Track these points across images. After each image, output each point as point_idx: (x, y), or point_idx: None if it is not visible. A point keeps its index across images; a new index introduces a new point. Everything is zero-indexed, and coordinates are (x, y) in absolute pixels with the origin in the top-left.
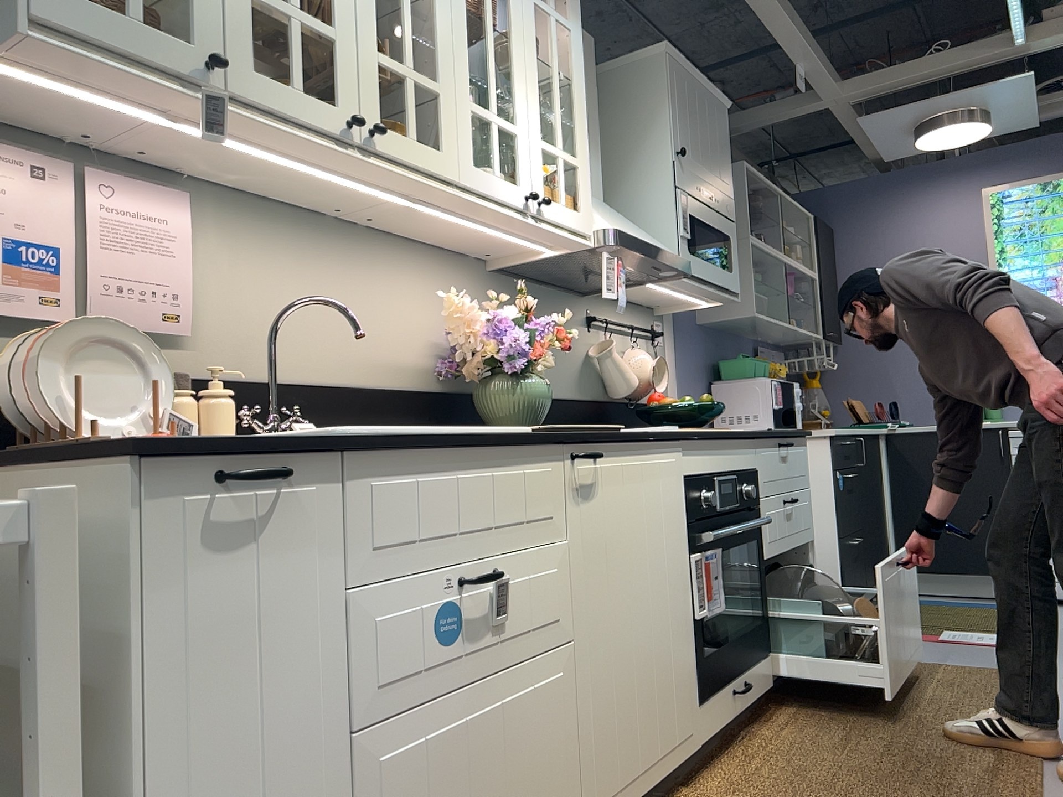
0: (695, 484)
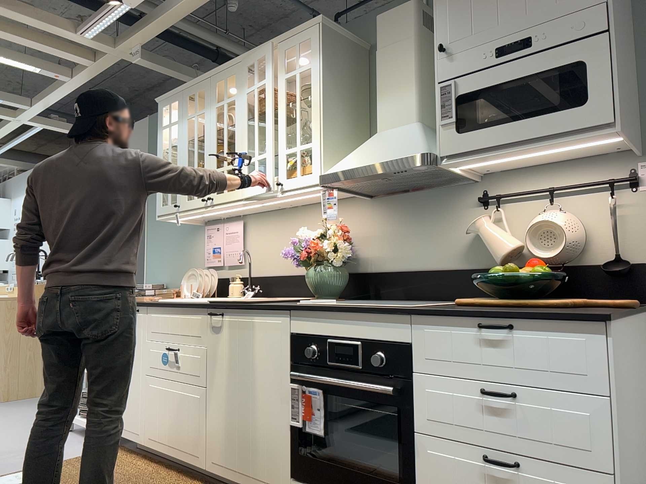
0: (302, 340)
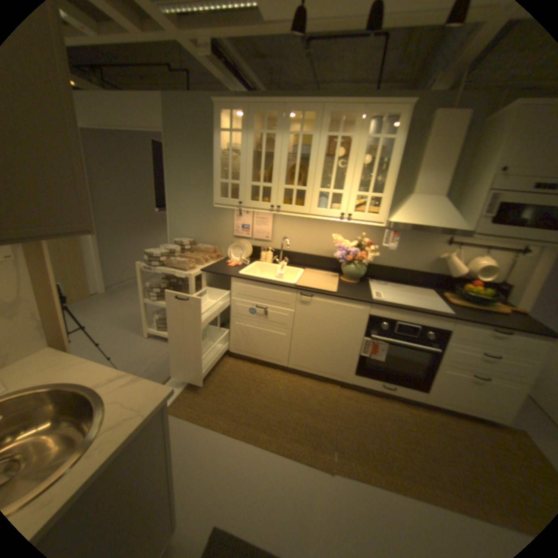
0: (377, 319)
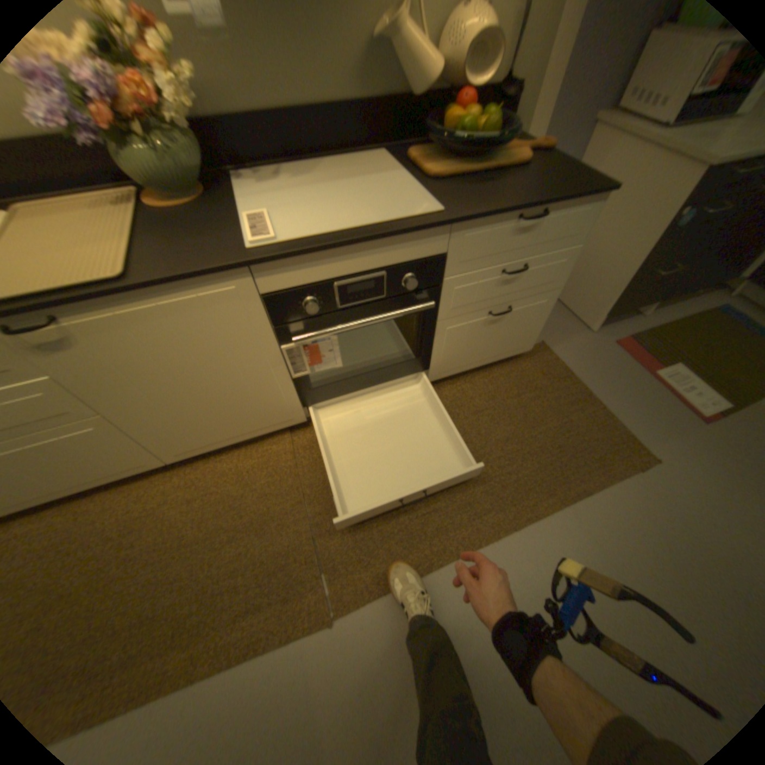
0: (287, 296)
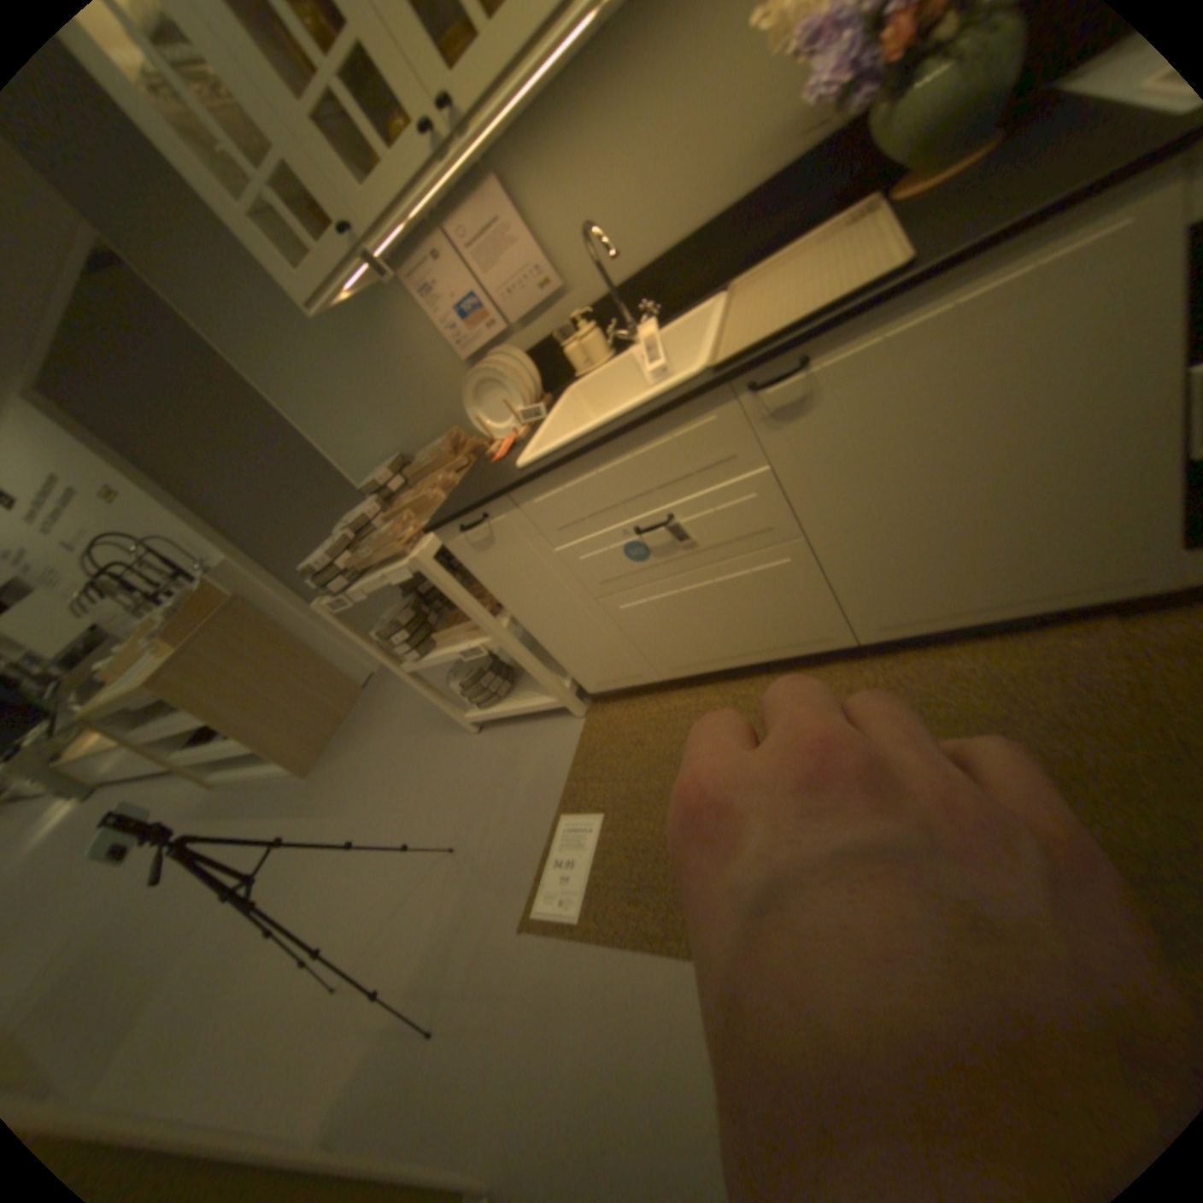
0: None
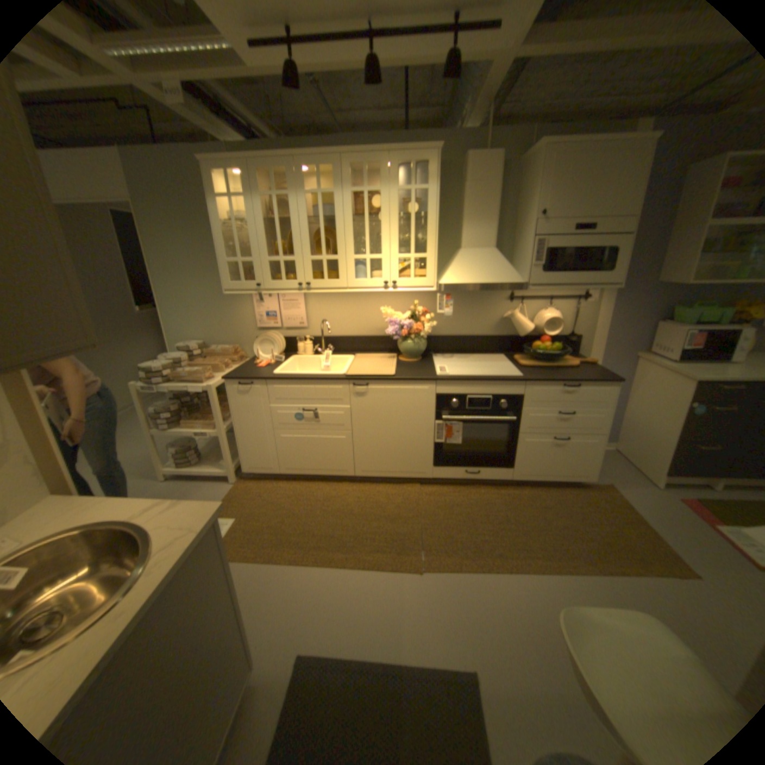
0: (446, 397)
